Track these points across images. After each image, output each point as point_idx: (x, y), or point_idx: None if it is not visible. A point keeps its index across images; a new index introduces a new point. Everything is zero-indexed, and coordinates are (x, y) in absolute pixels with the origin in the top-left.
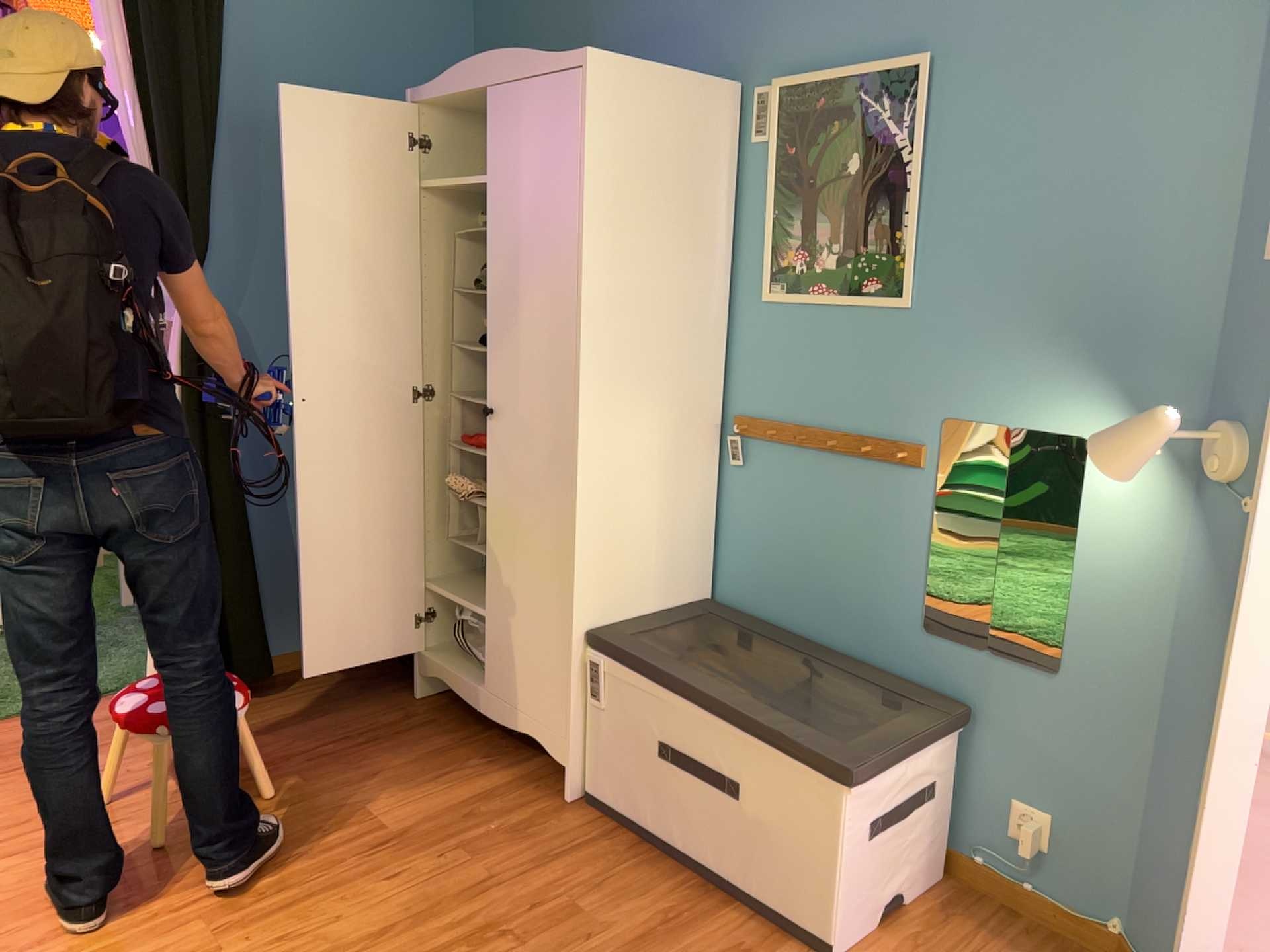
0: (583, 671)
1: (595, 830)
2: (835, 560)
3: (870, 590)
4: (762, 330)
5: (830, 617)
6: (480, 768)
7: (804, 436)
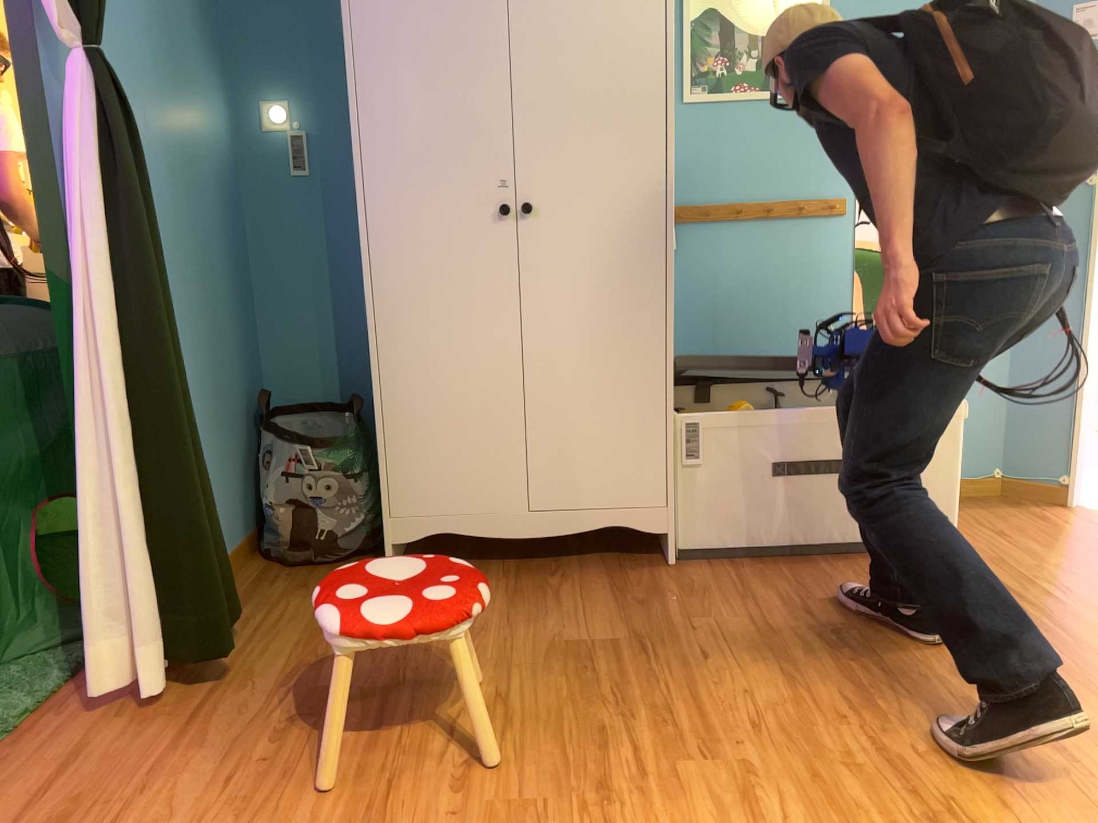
0: (675, 437)
1: (721, 569)
2: (772, 305)
3: (806, 319)
4: (682, 129)
5: (771, 351)
6: (566, 582)
7: (741, 211)
